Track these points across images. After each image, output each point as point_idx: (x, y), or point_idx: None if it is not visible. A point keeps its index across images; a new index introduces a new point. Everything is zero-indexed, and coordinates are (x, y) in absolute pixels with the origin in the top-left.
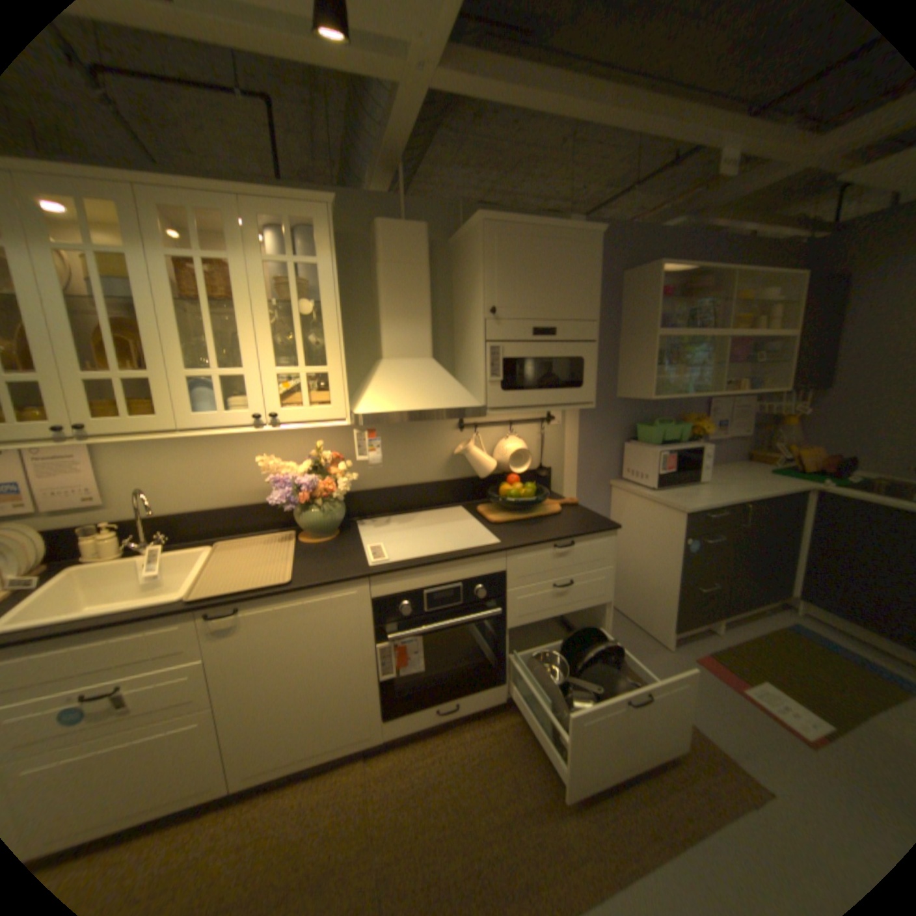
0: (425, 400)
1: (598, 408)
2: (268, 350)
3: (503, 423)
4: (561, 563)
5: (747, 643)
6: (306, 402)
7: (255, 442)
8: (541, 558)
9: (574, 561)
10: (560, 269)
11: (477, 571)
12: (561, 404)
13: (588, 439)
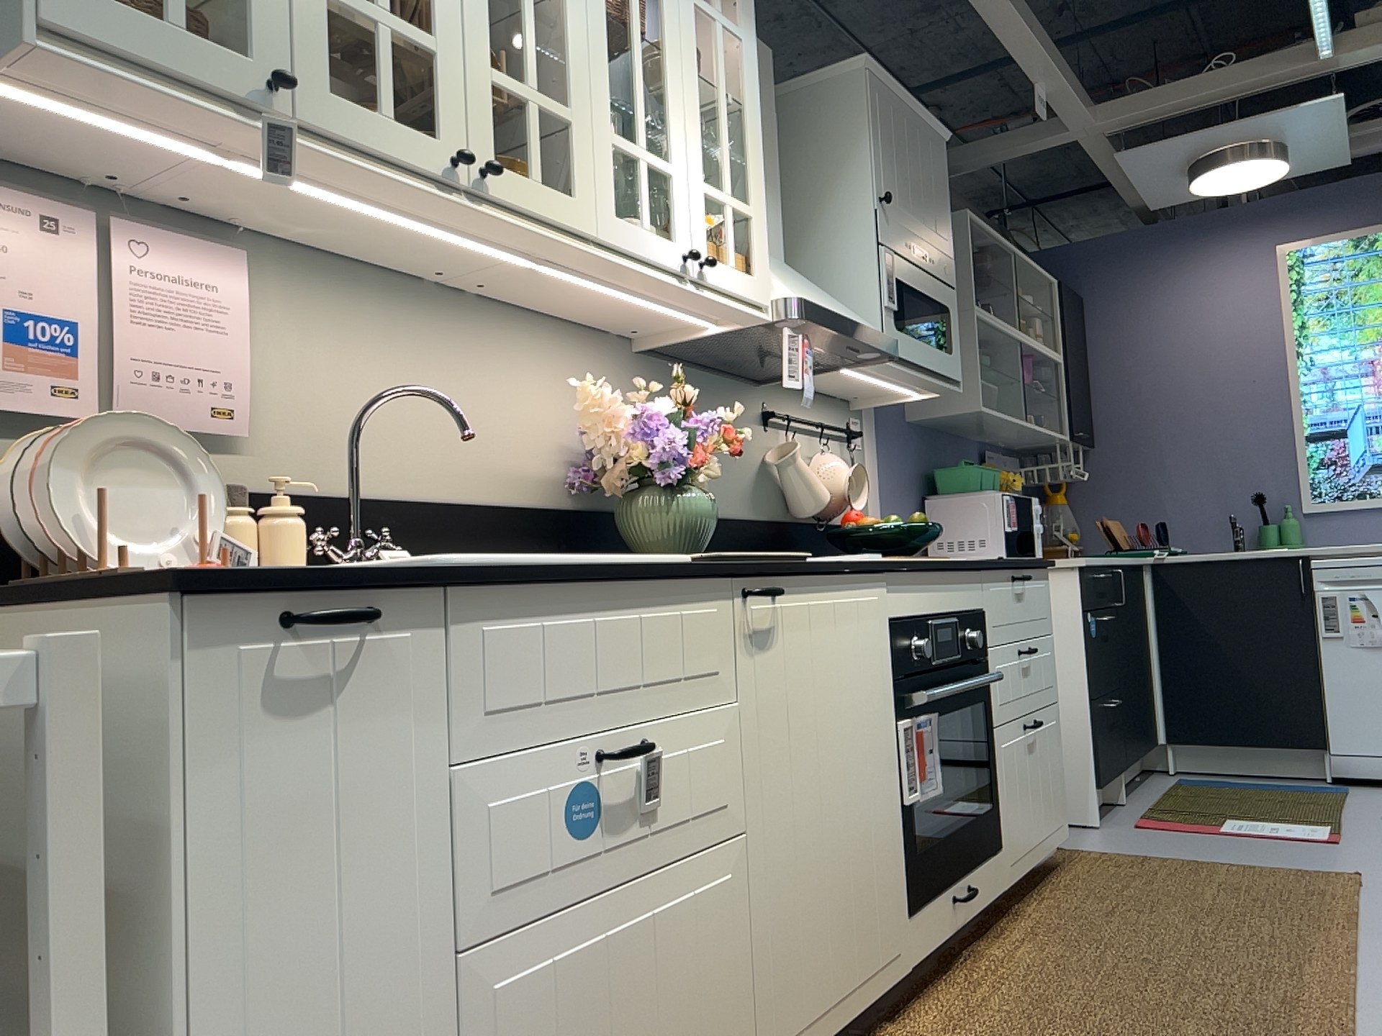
0: (840, 309)
1: (895, 433)
2: (697, 148)
3: (810, 428)
4: (1021, 611)
5: (1158, 799)
6: (732, 257)
7: (515, 363)
8: (1008, 594)
9: (1029, 610)
10: (925, 172)
11: (966, 598)
12: (936, 375)
13: (891, 485)
